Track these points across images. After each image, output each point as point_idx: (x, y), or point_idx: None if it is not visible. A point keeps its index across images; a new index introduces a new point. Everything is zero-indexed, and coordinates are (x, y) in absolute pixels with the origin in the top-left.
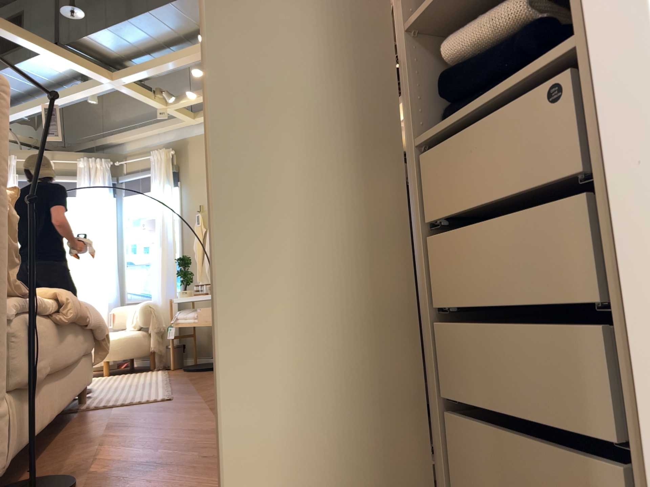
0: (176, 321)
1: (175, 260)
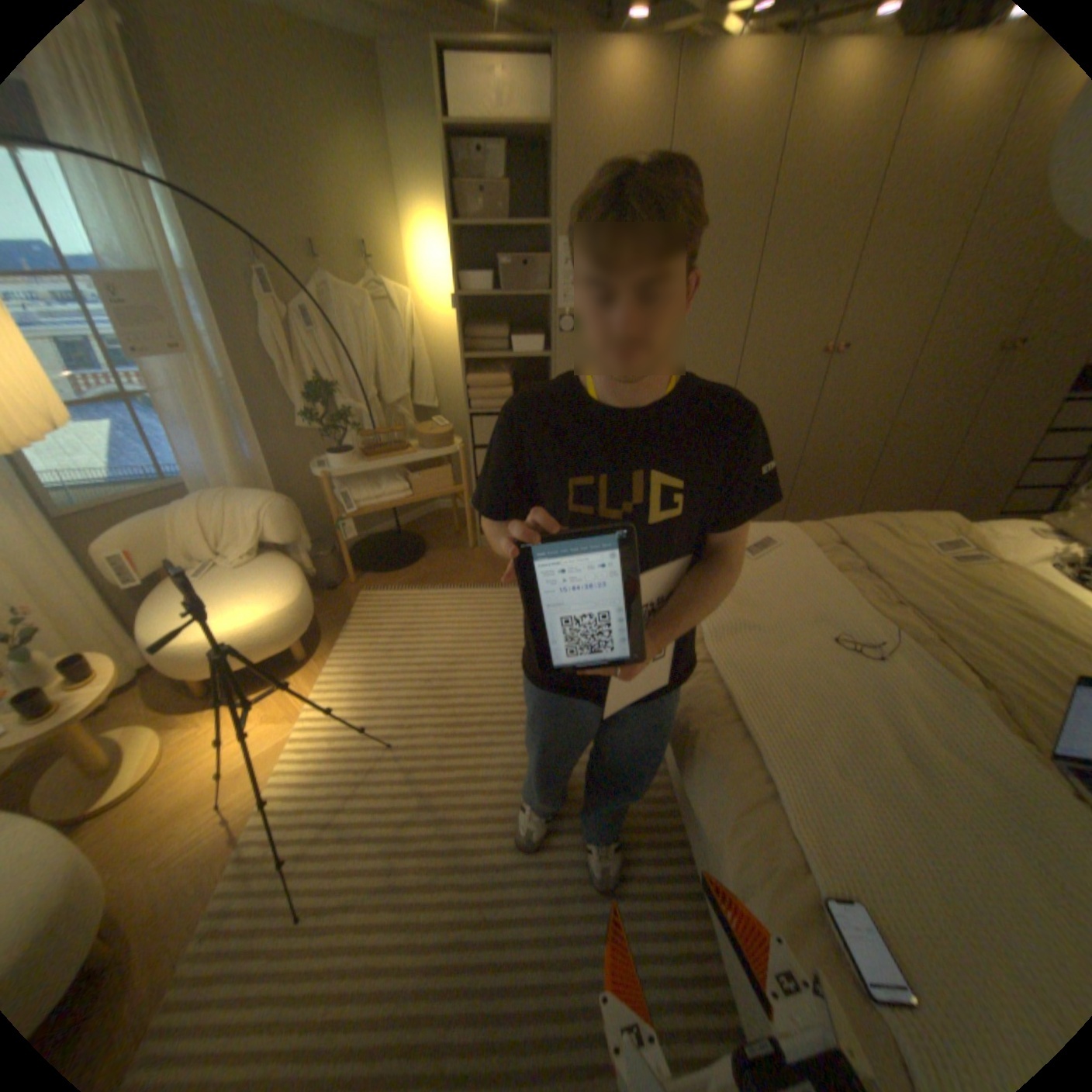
0: (351, 513)
1: (217, 387)
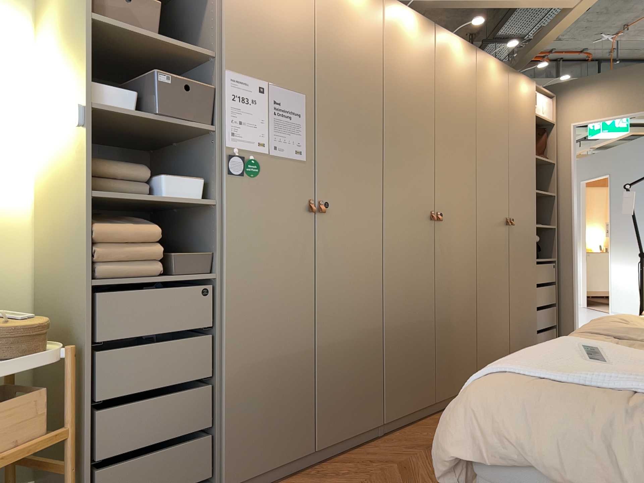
0: None
1: None
